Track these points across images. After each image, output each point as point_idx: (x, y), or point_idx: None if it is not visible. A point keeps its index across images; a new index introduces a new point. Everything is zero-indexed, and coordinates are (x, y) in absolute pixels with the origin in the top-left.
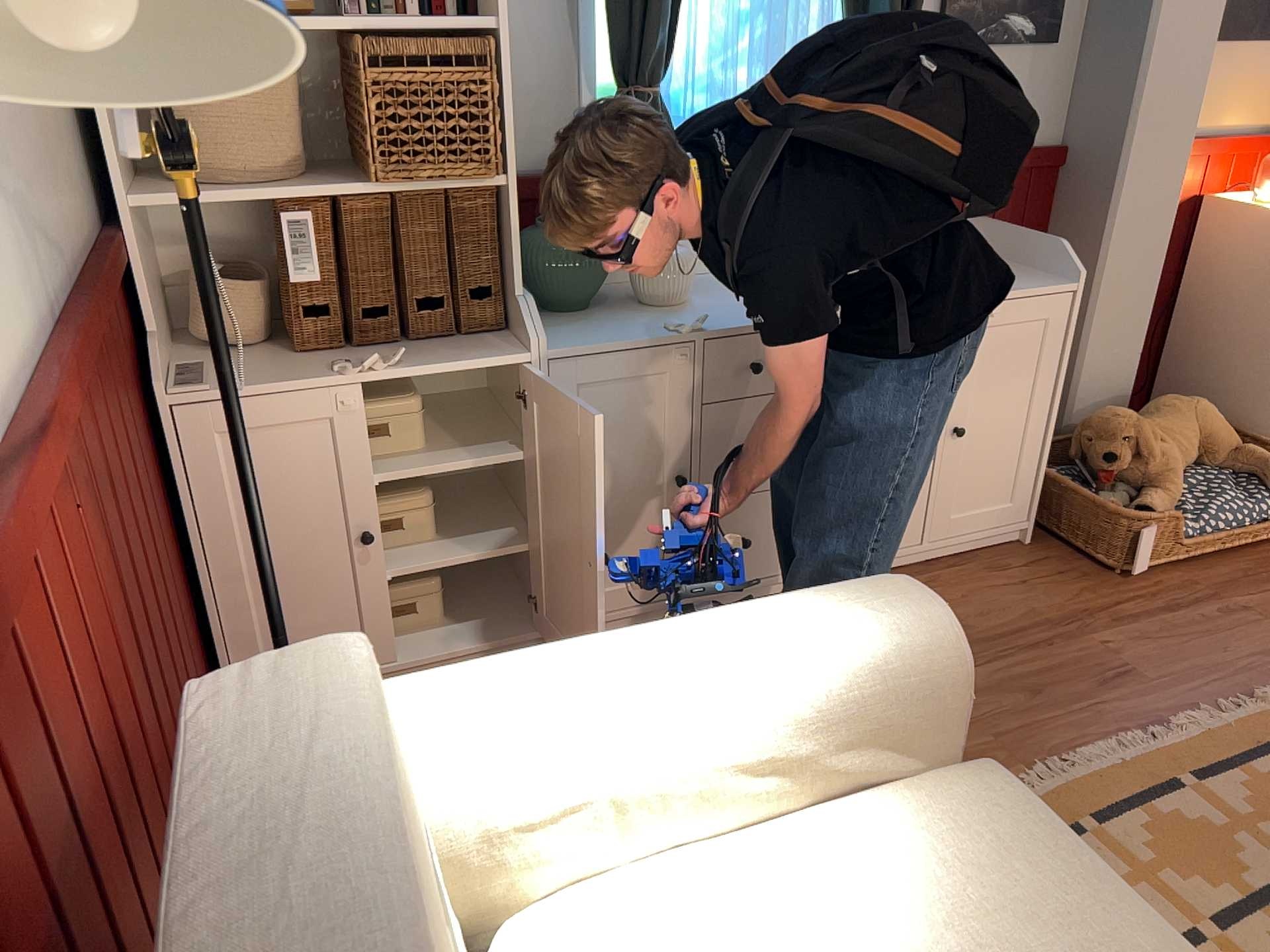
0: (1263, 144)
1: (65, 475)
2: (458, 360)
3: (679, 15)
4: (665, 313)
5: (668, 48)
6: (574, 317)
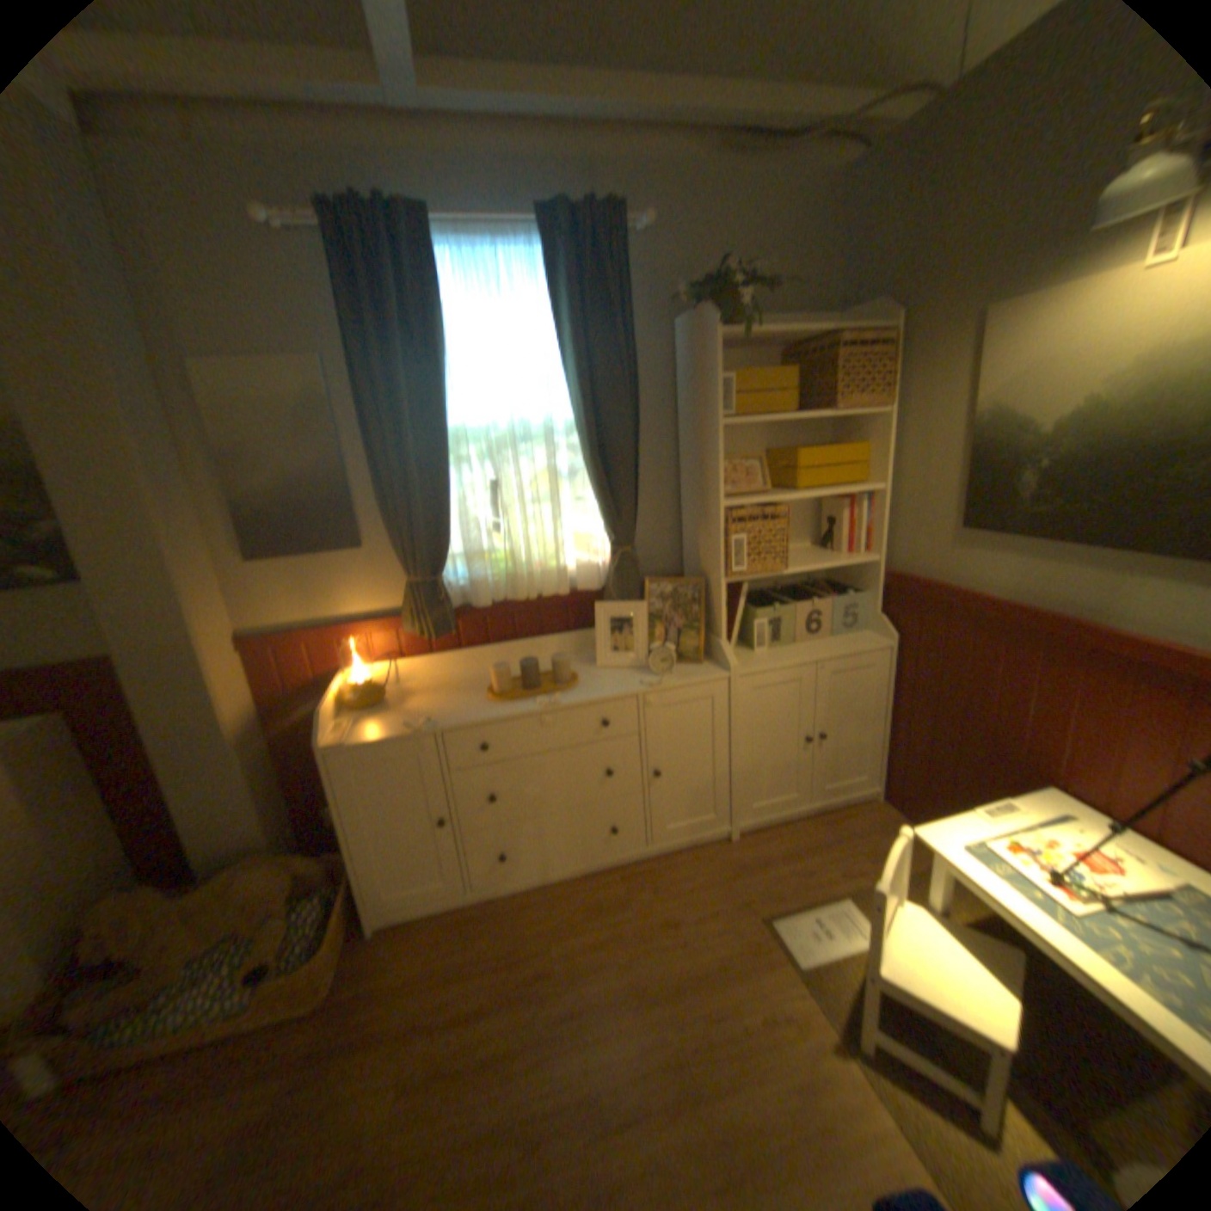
0: (384, 628)
1: None
2: None
3: None
4: None
5: None
6: None
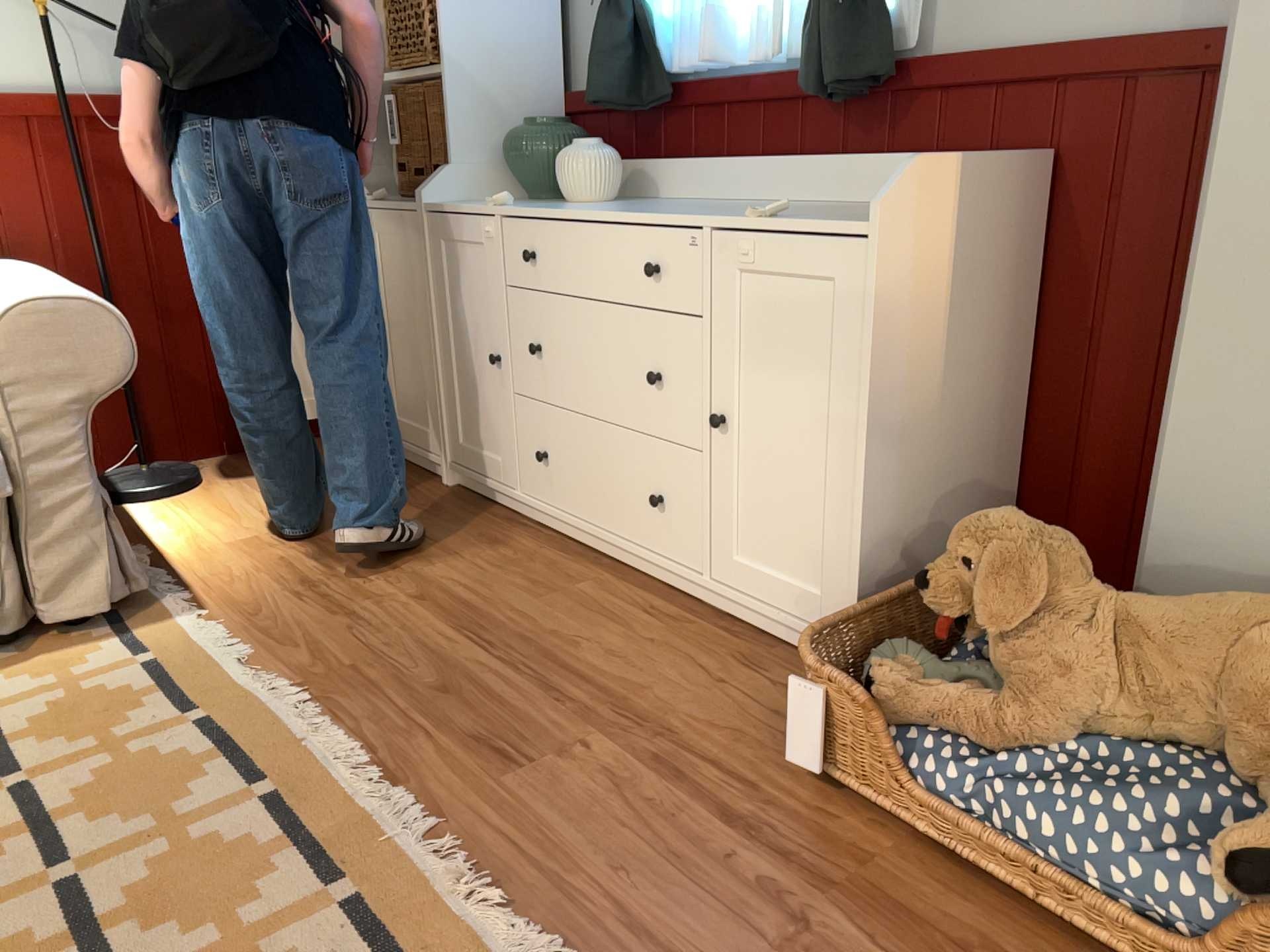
0: None
1: (63, 150)
2: (402, 206)
3: None
4: (547, 205)
5: None
6: (516, 203)
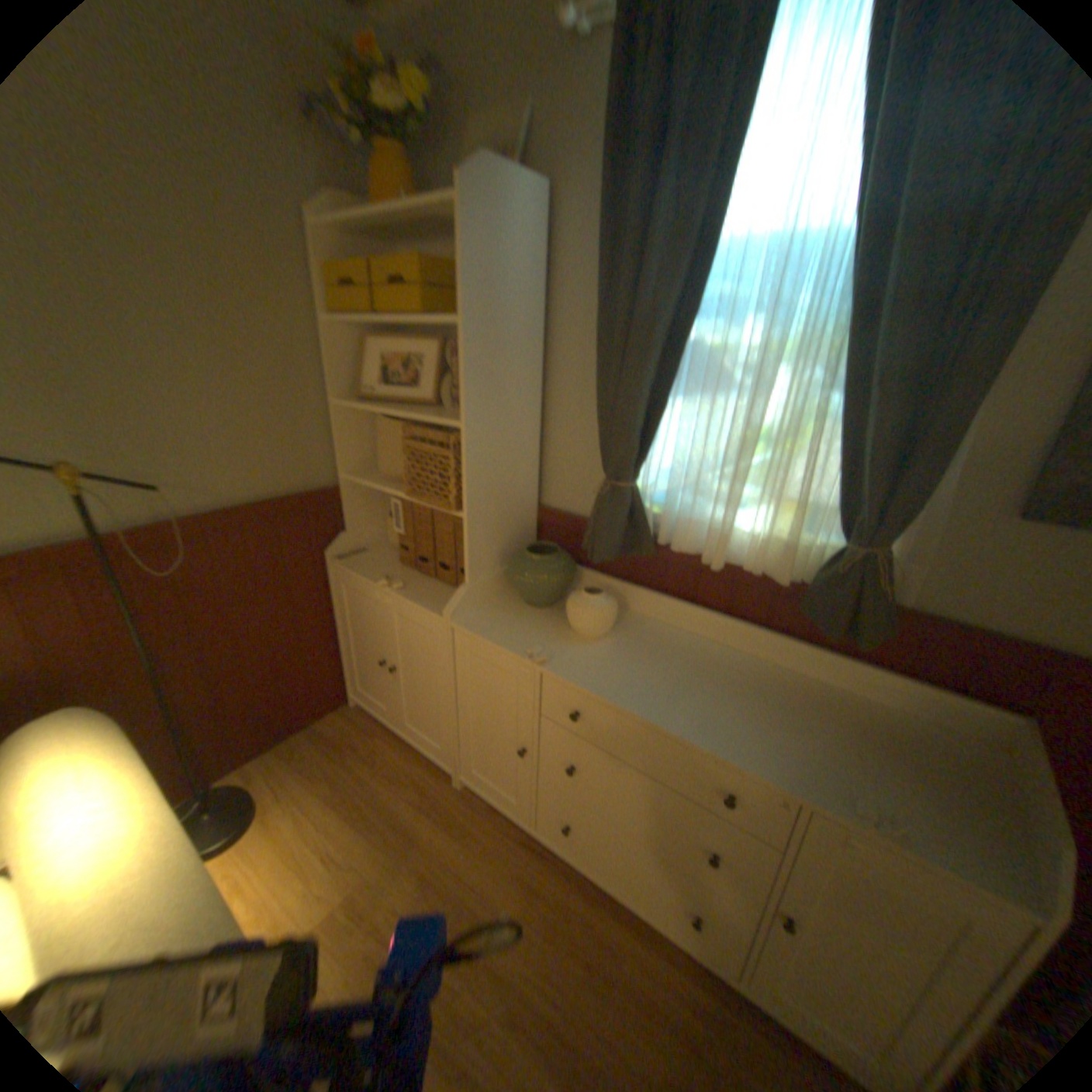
0: None
1: (99, 578)
2: (423, 602)
3: (661, 432)
4: (565, 637)
5: (642, 455)
6: (522, 610)
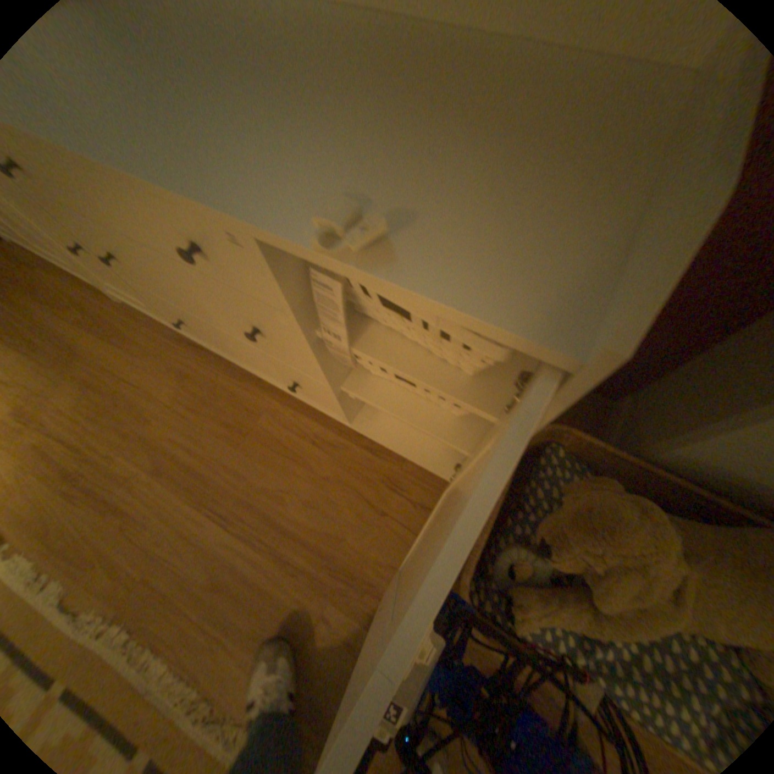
0: None
1: None
2: None
3: None
4: None
5: None
6: None
